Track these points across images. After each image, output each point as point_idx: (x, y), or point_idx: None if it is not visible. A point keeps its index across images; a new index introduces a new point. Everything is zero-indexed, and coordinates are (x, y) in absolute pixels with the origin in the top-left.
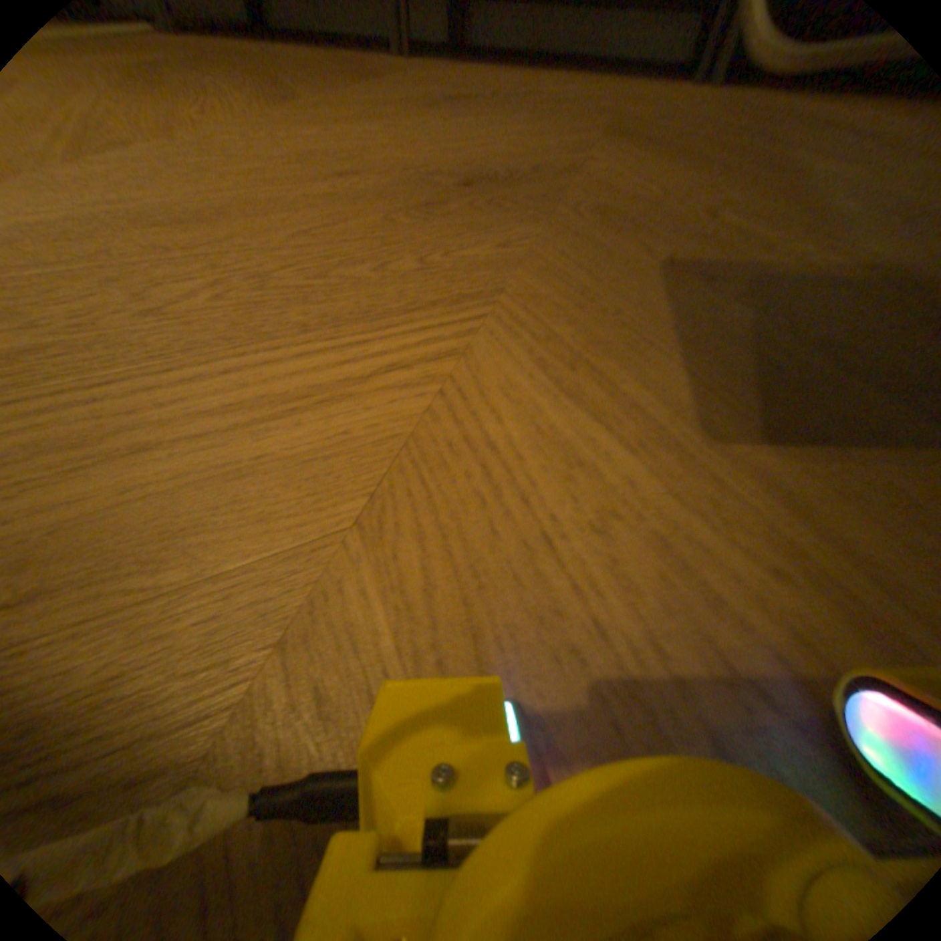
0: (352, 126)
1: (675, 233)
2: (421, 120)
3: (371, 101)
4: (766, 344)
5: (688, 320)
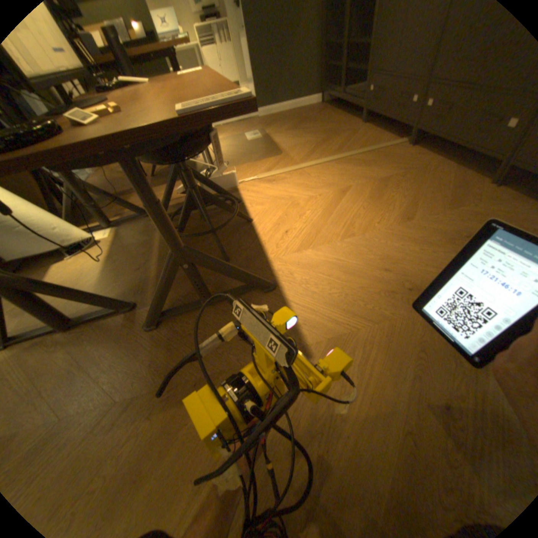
0: (408, 246)
1: (435, 337)
2: (434, 251)
3: (430, 231)
4: (404, 366)
5: (398, 352)
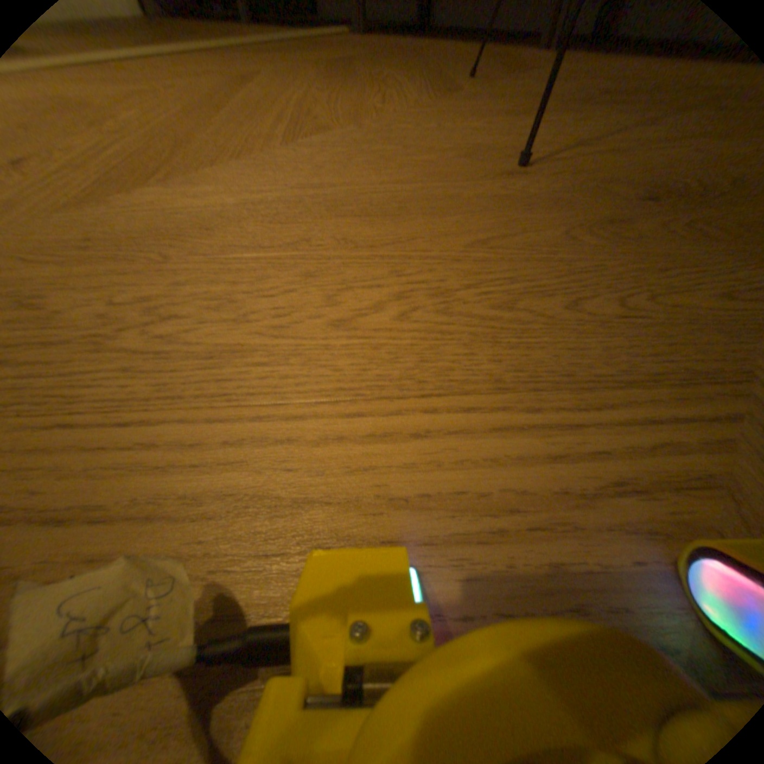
0: (507, 124)
1: None
2: (576, 120)
3: (522, 98)
4: None
5: None
